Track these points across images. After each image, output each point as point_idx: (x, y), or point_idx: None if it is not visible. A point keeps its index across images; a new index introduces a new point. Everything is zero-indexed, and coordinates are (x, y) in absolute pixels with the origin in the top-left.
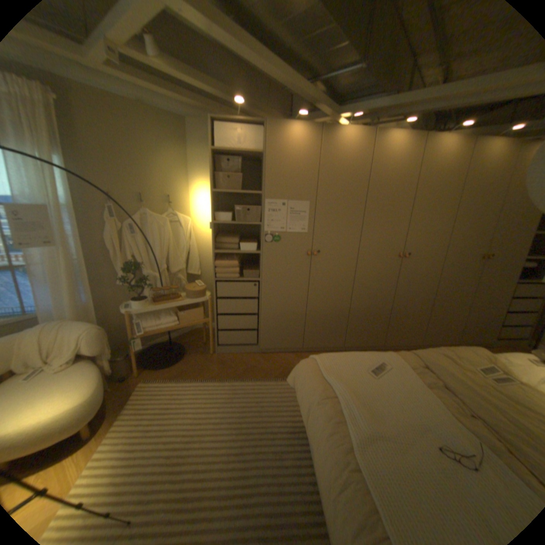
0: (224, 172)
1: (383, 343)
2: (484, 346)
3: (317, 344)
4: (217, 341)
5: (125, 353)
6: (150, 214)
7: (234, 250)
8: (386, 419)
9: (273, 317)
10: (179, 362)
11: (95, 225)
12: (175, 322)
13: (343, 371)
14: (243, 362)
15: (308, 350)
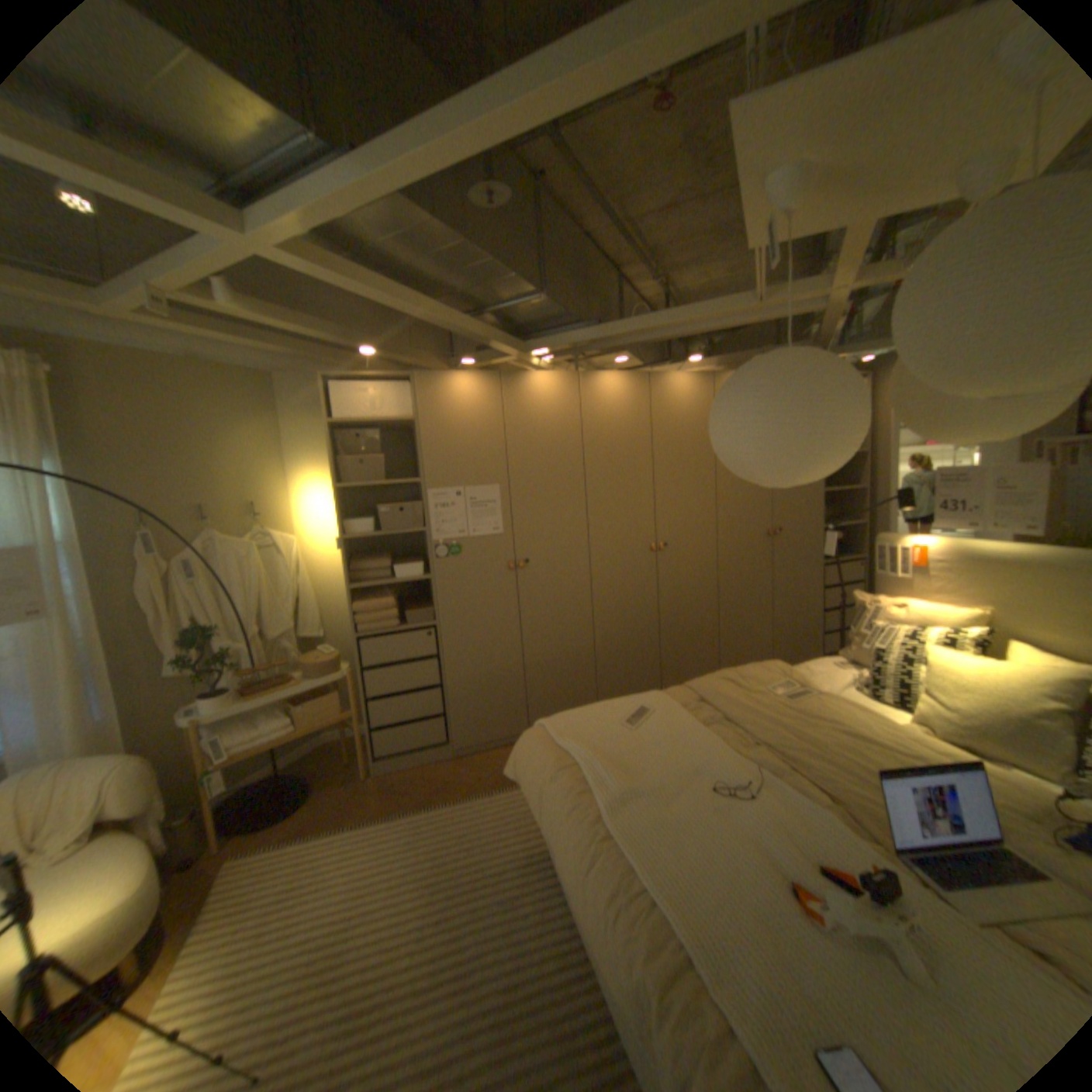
0: (352, 454)
1: None
2: None
3: None
4: (371, 751)
5: (187, 811)
6: (219, 539)
7: (383, 579)
8: (646, 774)
9: (469, 686)
10: (300, 810)
11: (116, 572)
12: (286, 728)
13: (585, 730)
14: (425, 780)
15: None
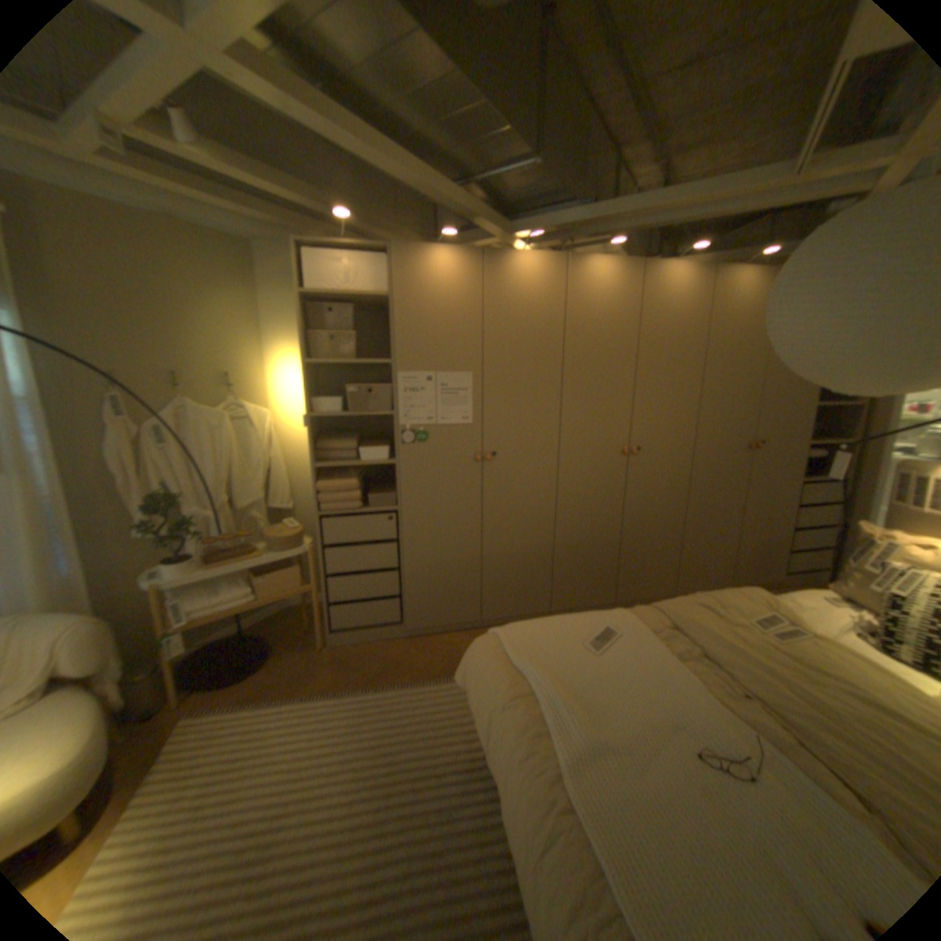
0: (326, 329)
1: (613, 597)
2: (768, 587)
3: (506, 610)
4: (329, 622)
5: (154, 663)
6: (194, 406)
7: (350, 459)
8: (615, 719)
9: (427, 571)
10: (260, 670)
11: (88, 431)
12: (249, 595)
13: (544, 648)
14: (379, 655)
15: (491, 623)
